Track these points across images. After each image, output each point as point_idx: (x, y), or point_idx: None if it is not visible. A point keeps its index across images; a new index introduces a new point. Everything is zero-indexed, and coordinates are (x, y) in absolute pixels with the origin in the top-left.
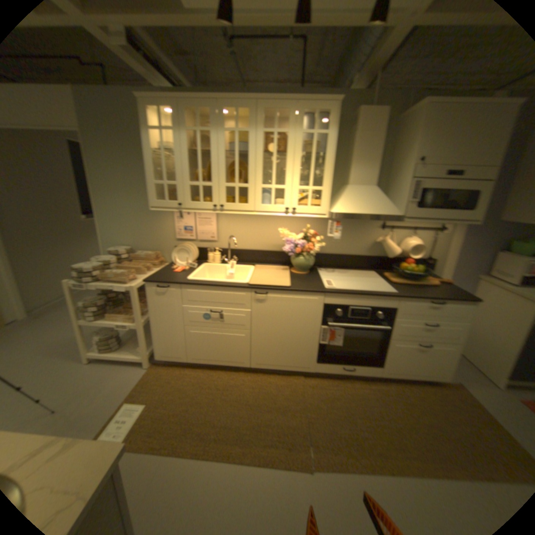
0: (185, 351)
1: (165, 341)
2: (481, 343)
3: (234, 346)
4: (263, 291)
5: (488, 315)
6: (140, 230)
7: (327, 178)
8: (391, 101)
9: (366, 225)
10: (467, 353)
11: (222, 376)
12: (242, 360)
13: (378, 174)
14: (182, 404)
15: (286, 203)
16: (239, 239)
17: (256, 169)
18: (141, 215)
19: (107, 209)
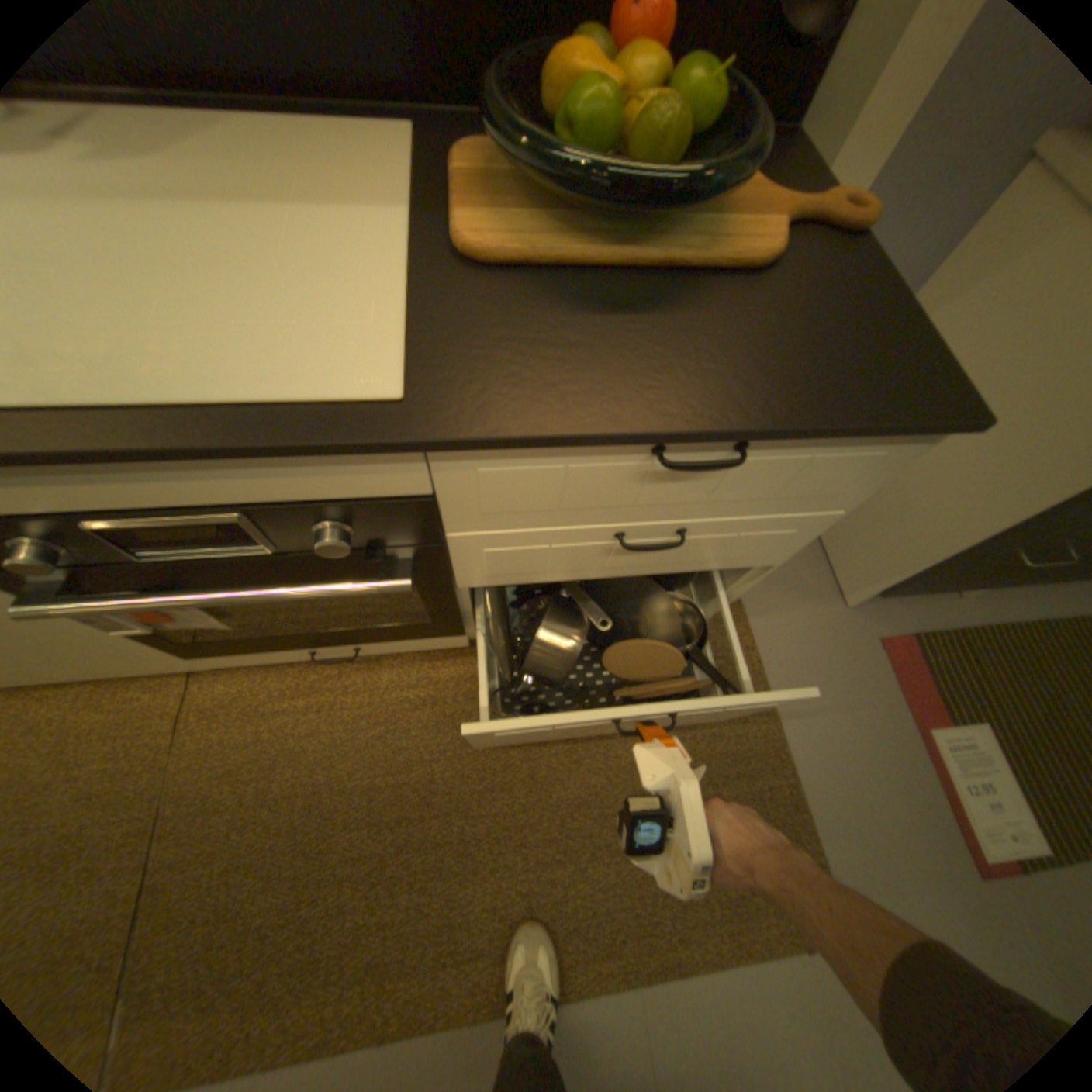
0: None
1: None
2: None
3: None
4: None
5: None
6: None
7: None
8: None
9: None
10: None
11: None
12: None
13: None
14: None
15: None
16: None
17: None
18: None
19: None
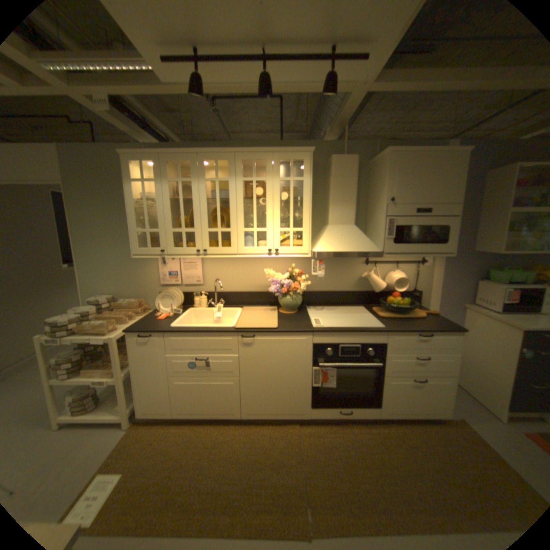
0: (170, 406)
1: (148, 396)
2: (478, 375)
3: (223, 396)
4: (251, 334)
5: (479, 345)
6: (124, 277)
7: (307, 220)
8: (360, 150)
9: (350, 262)
10: (466, 386)
11: (211, 432)
12: (232, 411)
13: (355, 214)
14: (165, 469)
15: (269, 245)
16: (226, 282)
17: (238, 214)
18: (125, 263)
19: (90, 258)
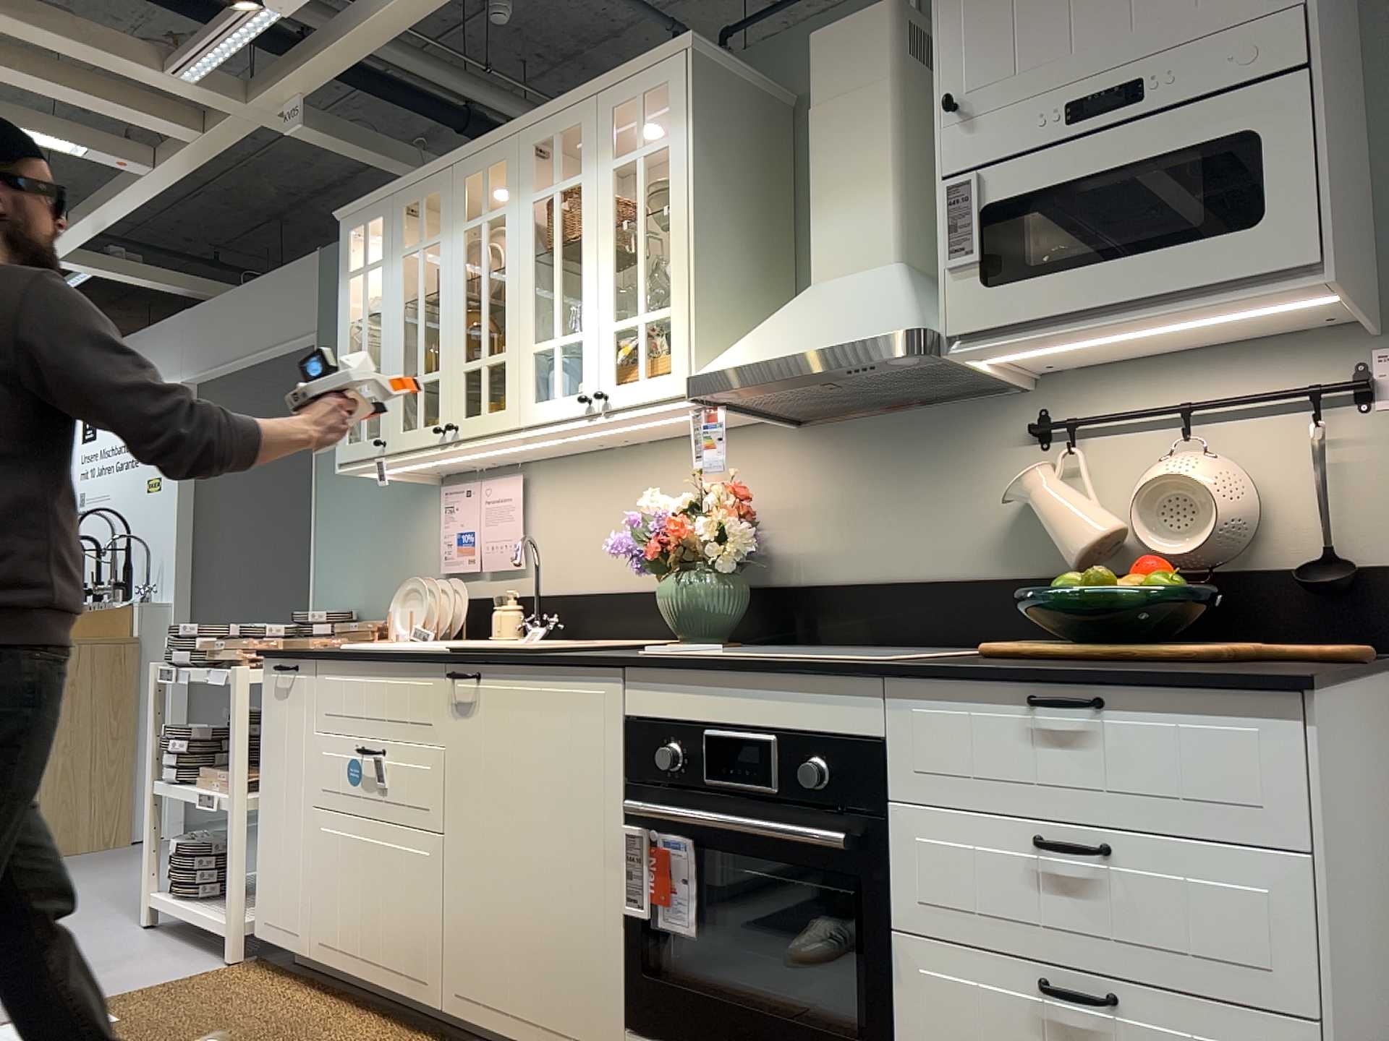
0: (309, 909)
1: (278, 862)
2: None
3: (406, 900)
4: (471, 671)
5: None
6: (382, 559)
7: (680, 273)
8: None
9: (969, 442)
10: None
11: (364, 1029)
12: (422, 970)
13: (900, 222)
14: None
15: (587, 382)
16: (578, 559)
17: (521, 304)
18: (388, 518)
19: (337, 511)
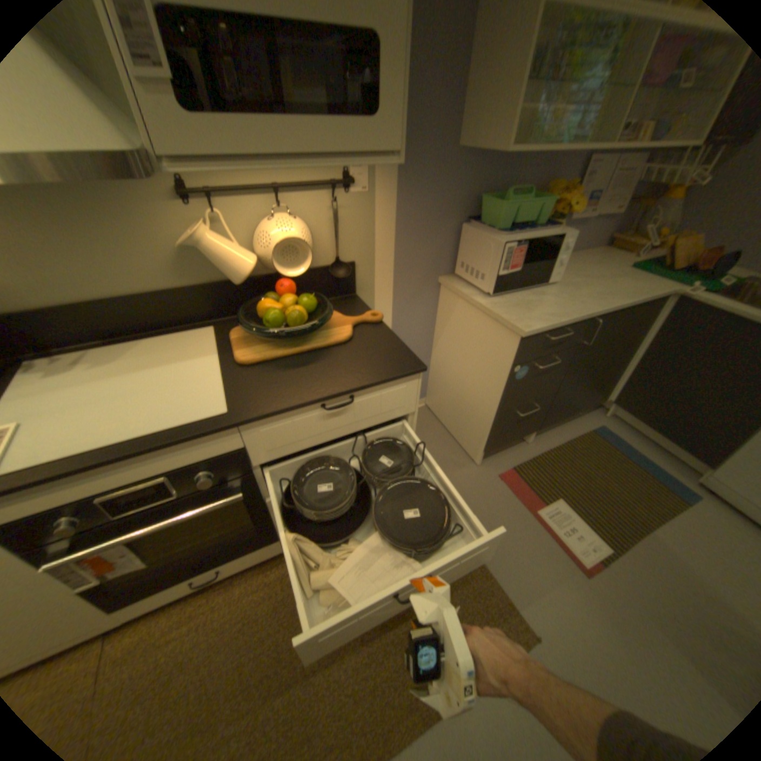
0: None
1: None
2: (451, 397)
3: None
4: None
5: (455, 352)
6: None
7: None
8: None
9: (122, 194)
10: (437, 410)
11: None
12: None
13: None
14: None
15: None
16: None
17: None
18: None
19: None
